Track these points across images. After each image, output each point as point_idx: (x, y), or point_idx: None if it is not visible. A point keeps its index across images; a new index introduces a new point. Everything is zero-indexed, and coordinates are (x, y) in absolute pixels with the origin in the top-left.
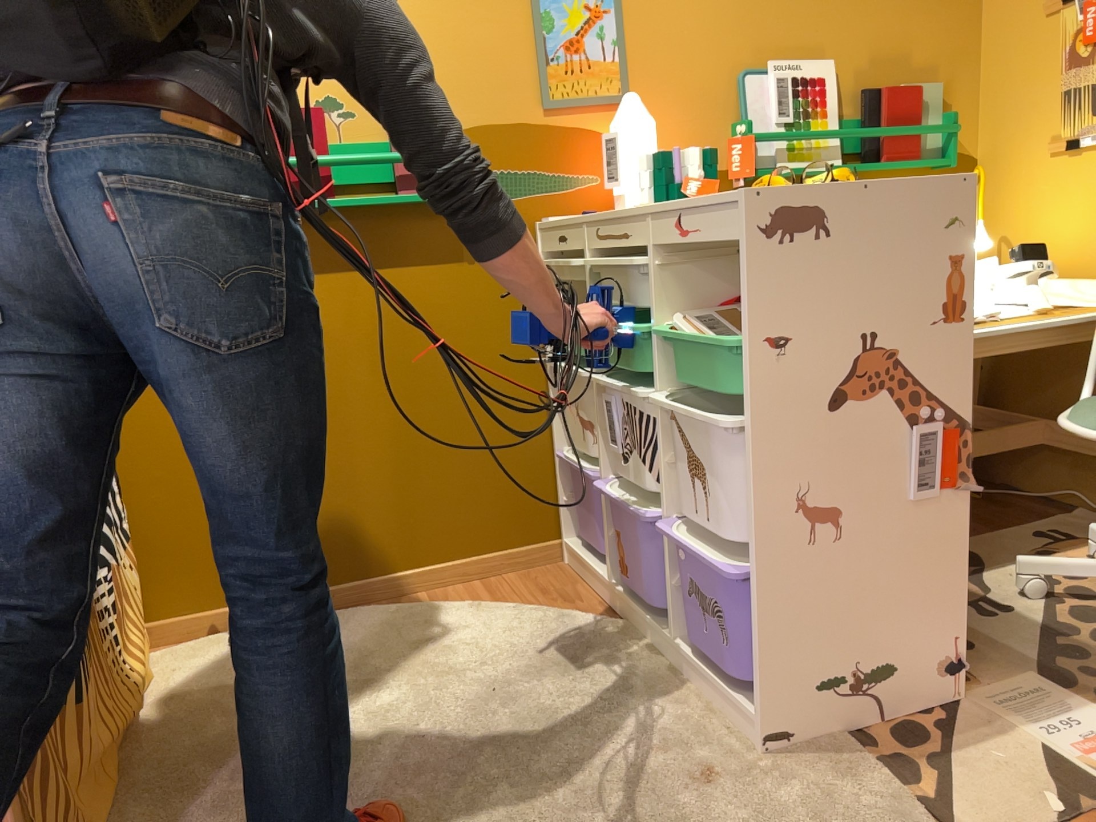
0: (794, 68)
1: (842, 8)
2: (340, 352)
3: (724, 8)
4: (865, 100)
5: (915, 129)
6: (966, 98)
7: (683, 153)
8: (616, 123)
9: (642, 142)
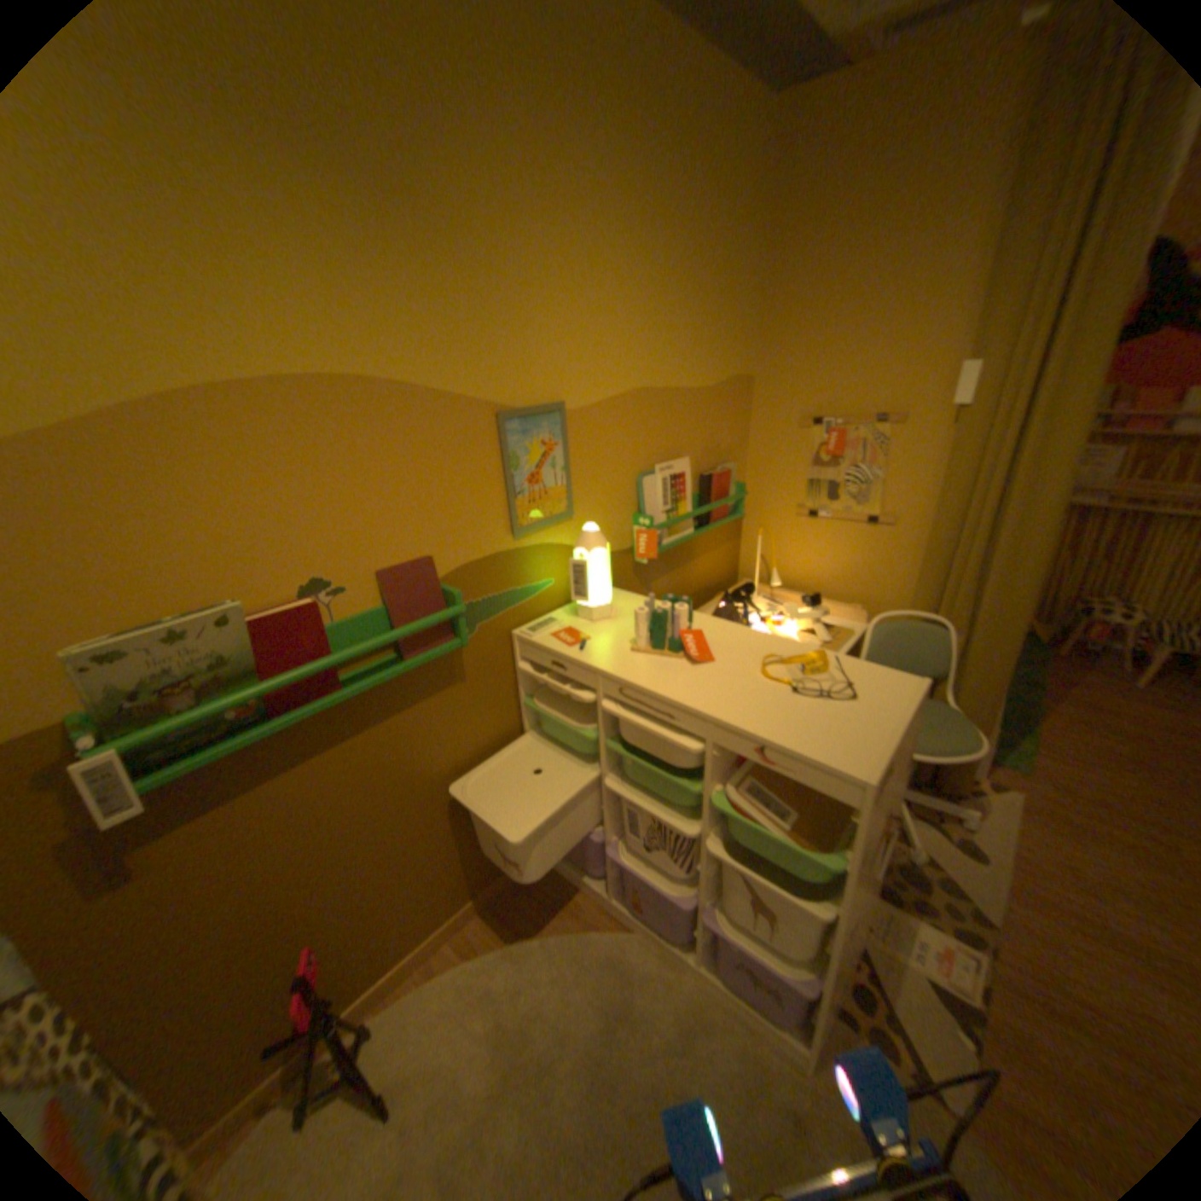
0: (671, 467)
1: (692, 416)
2: (355, 811)
3: (631, 426)
4: (703, 481)
5: (730, 500)
6: (742, 466)
7: (668, 601)
8: (583, 550)
9: (606, 566)
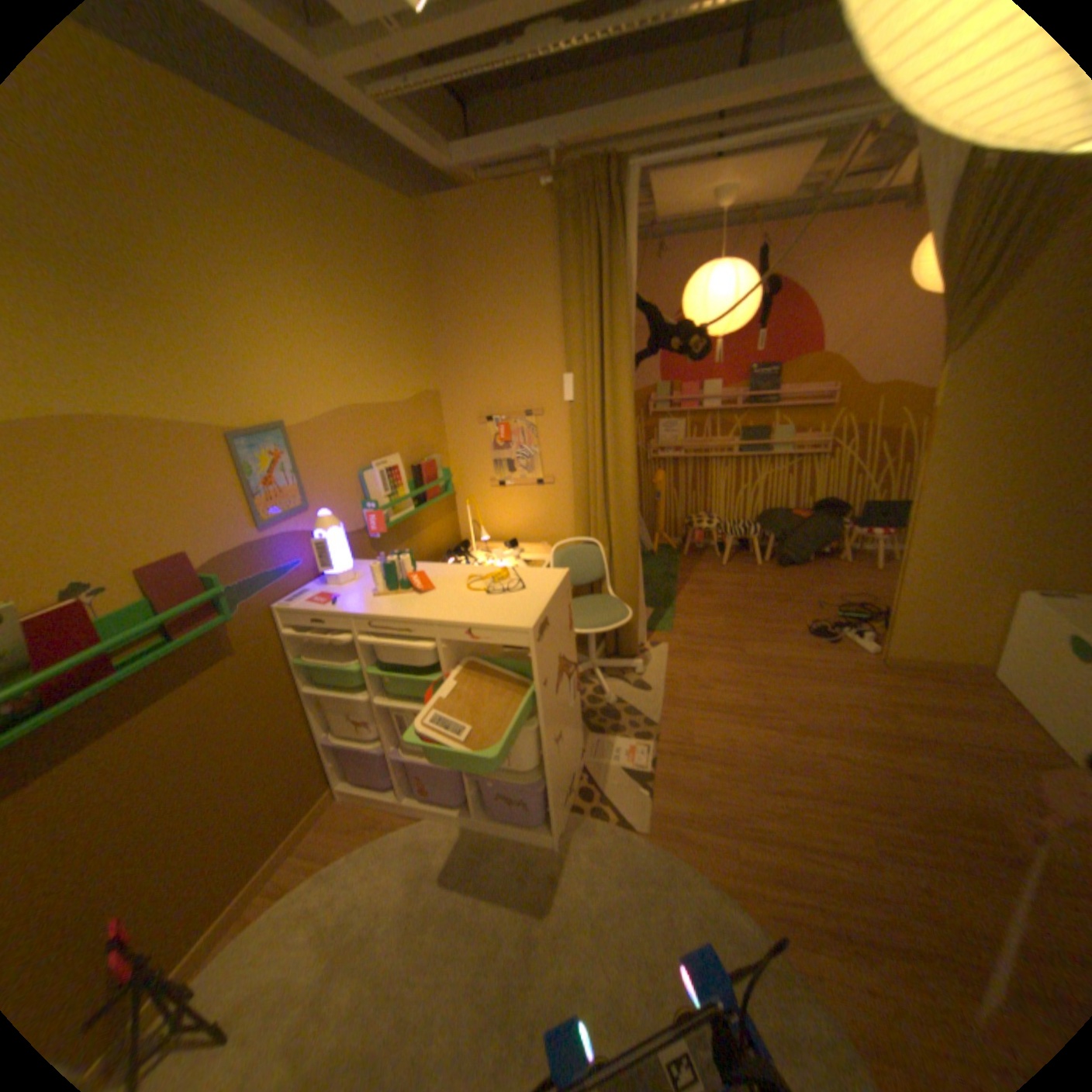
0: (385, 463)
1: (395, 423)
2: (143, 785)
3: (344, 434)
4: (415, 471)
5: (439, 482)
6: (445, 456)
7: (394, 555)
8: (321, 531)
9: (342, 540)
